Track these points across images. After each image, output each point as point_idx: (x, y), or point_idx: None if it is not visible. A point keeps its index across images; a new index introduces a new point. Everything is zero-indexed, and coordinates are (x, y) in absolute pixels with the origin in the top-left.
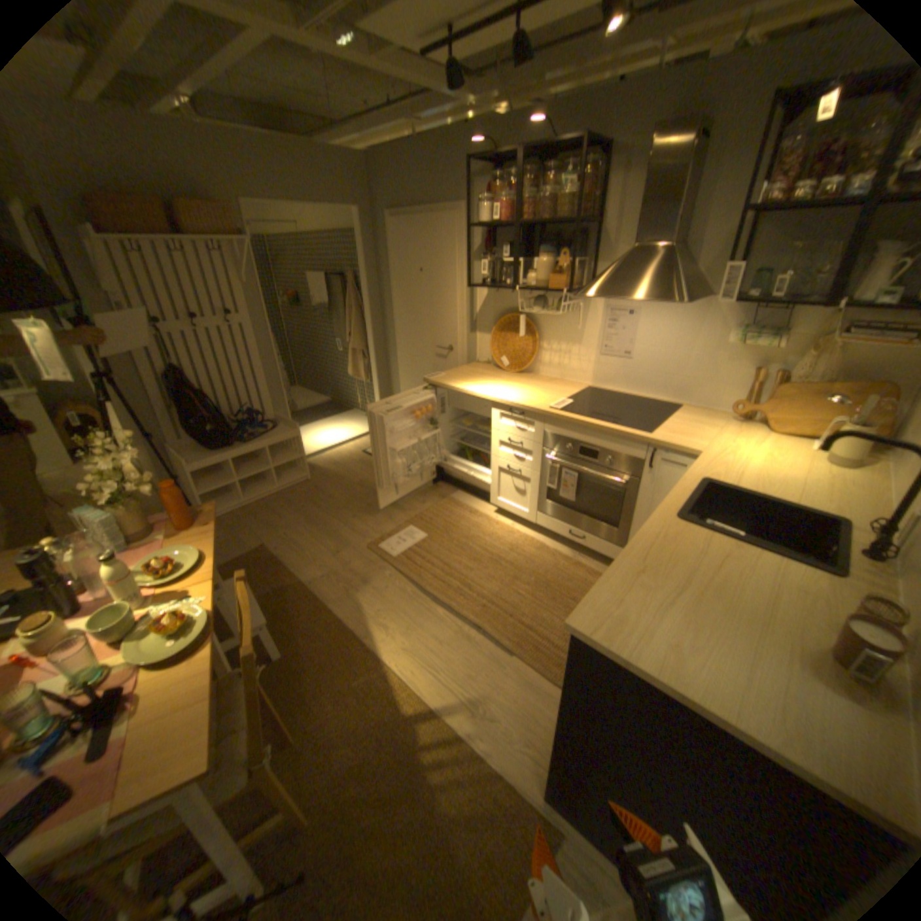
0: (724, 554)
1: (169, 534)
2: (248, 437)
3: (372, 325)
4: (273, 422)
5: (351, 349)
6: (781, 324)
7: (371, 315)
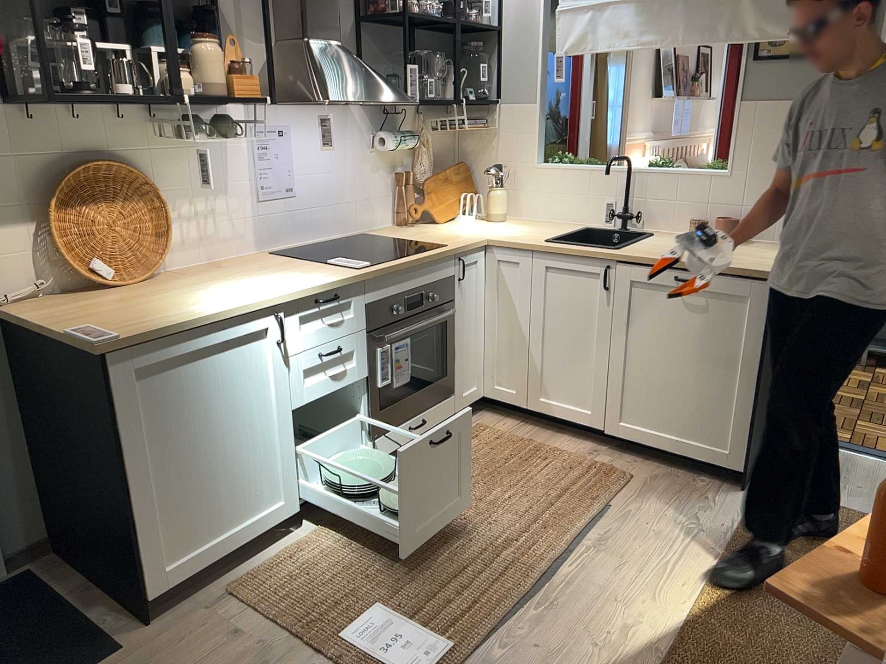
0: (653, 246)
1: None
2: None
3: None
4: None
5: None
6: (394, 129)
7: None
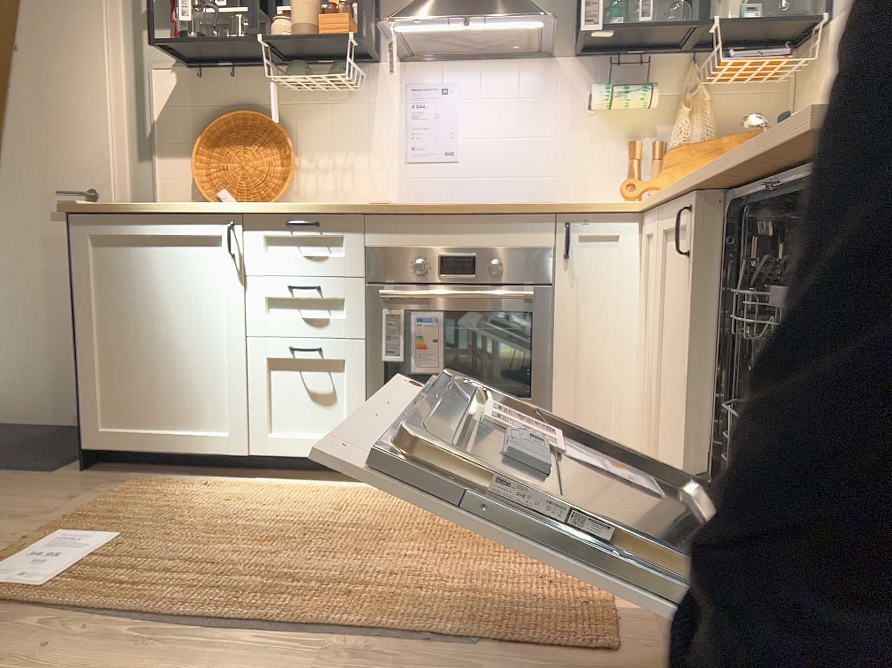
0: None
1: None
2: None
3: None
4: None
5: None
6: (638, 87)
7: None
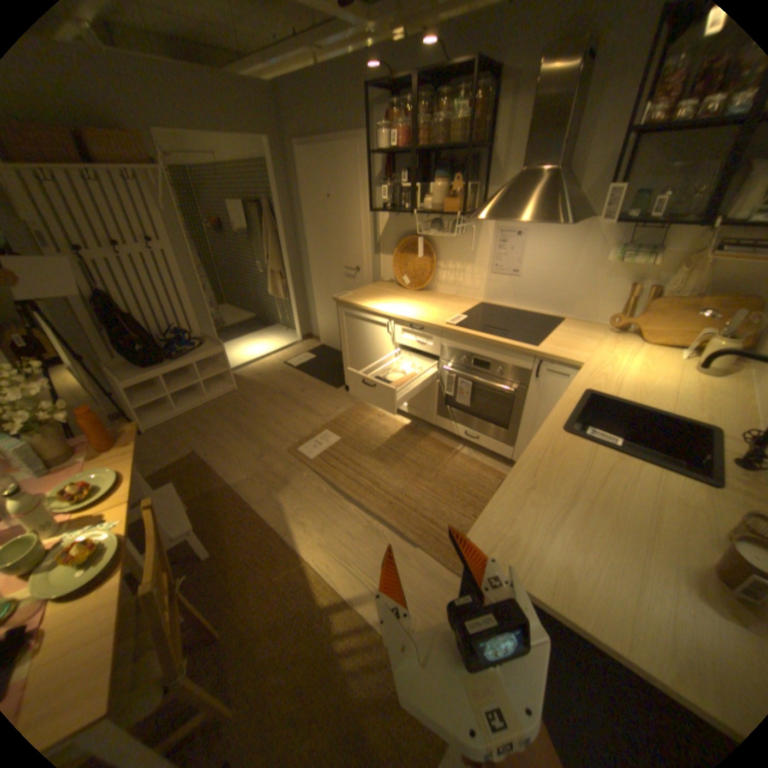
0: (608, 467)
1: (89, 456)
2: (176, 355)
3: (288, 248)
4: (200, 339)
5: (270, 270)
6: (656, 243)
7: (286, 239)
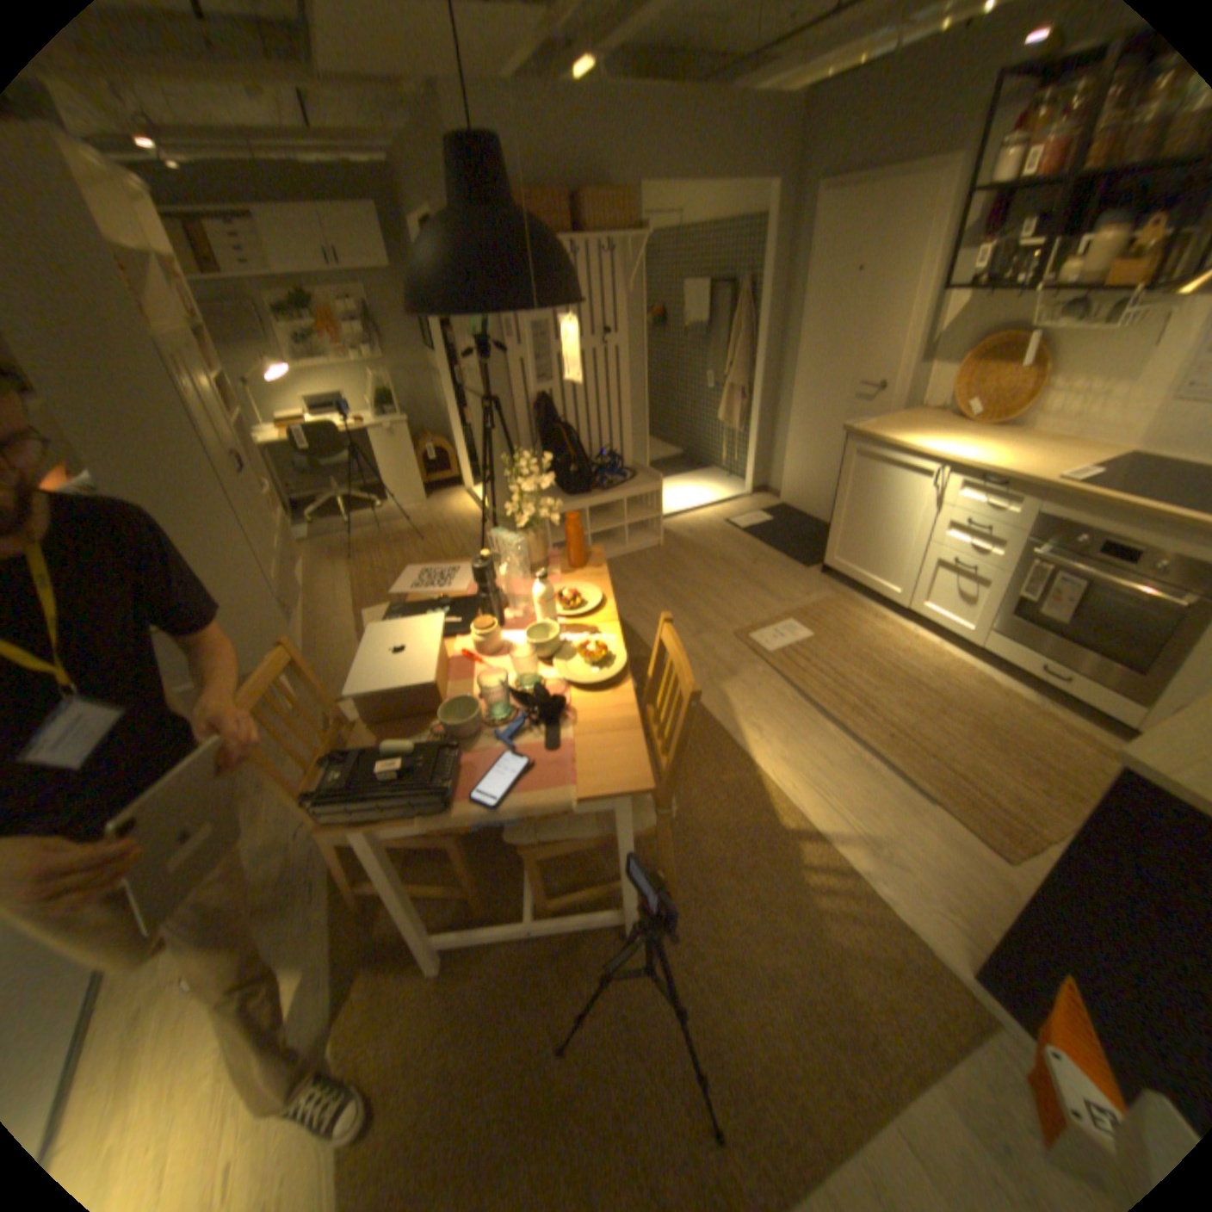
0: None
1: (565, 569)
2: (605, 485)
3: (764, 351)
4: (630, 470)
5: (726, 385)
6: None
7: (766, 337)
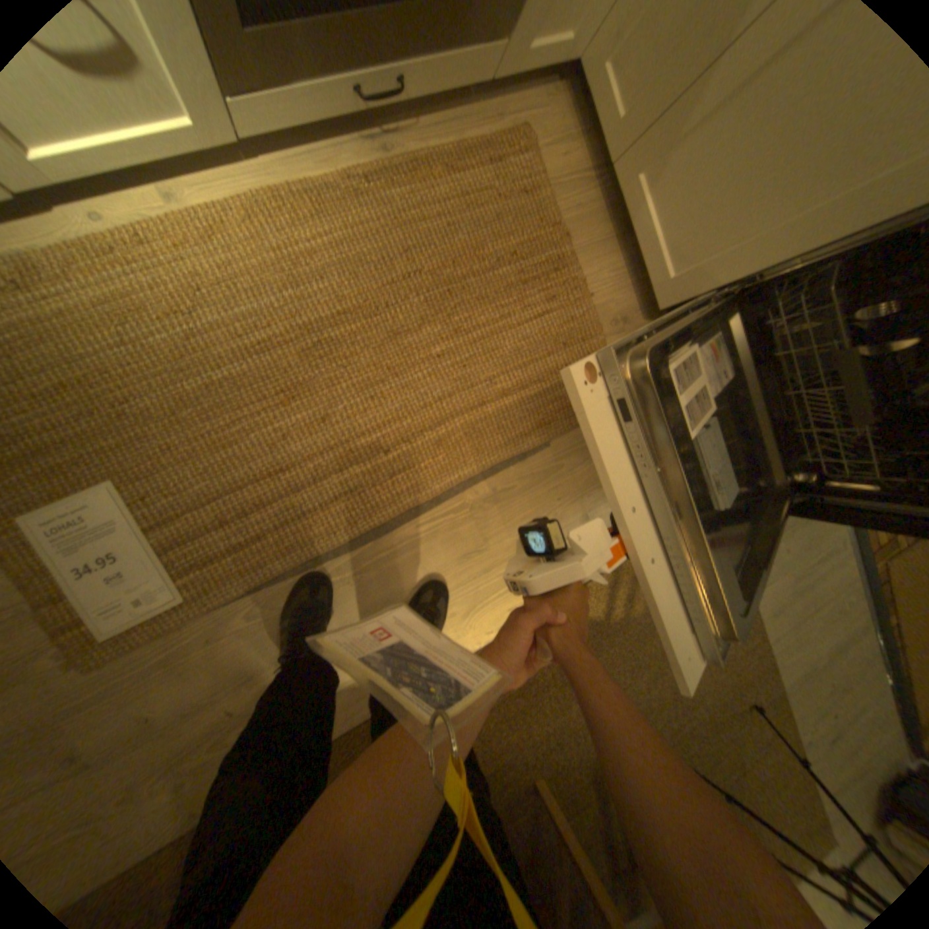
0: None
1: None
2: None
3: None
4: None
5: None
6: None
7: None
